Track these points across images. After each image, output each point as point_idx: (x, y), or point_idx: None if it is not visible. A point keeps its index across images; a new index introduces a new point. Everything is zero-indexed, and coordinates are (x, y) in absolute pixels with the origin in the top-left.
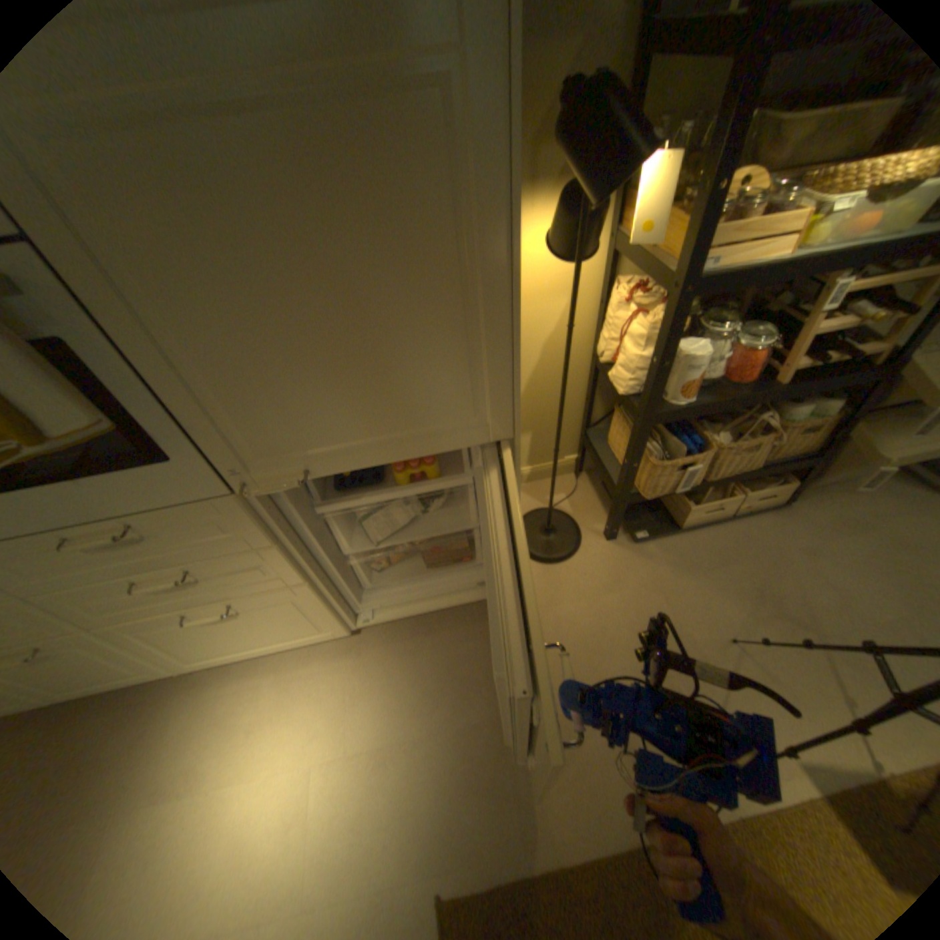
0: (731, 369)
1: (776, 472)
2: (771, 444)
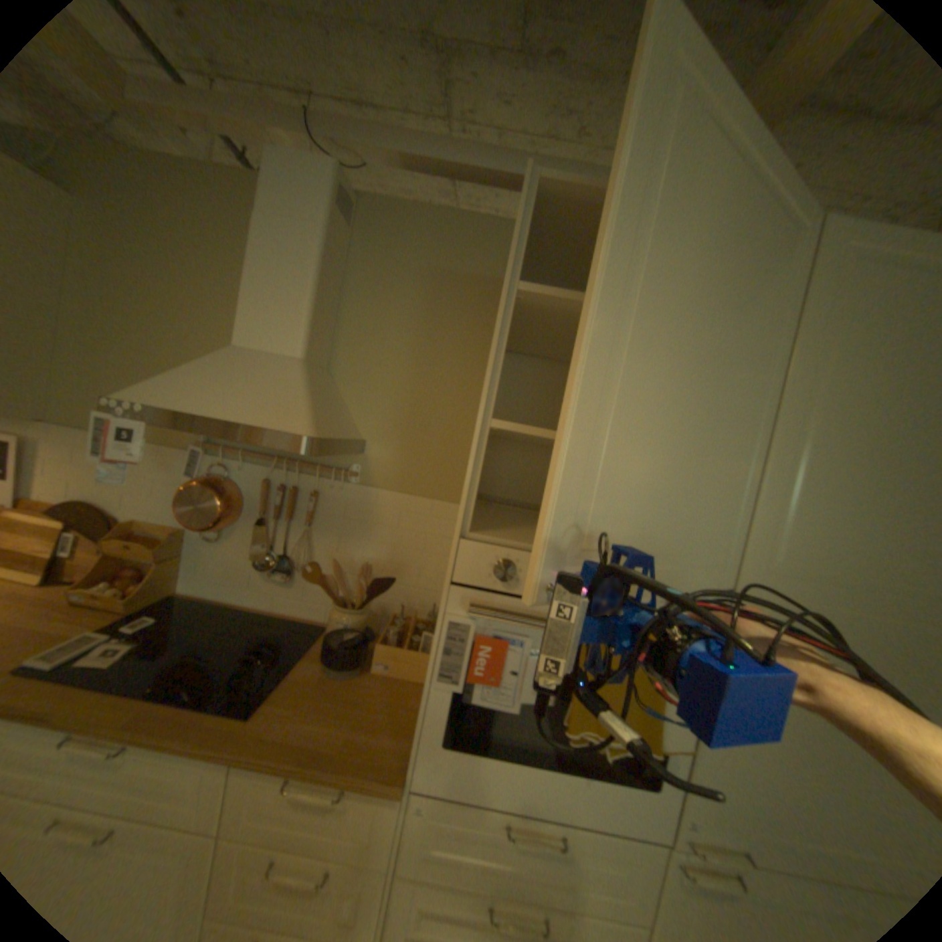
0: None
1: None
2: None
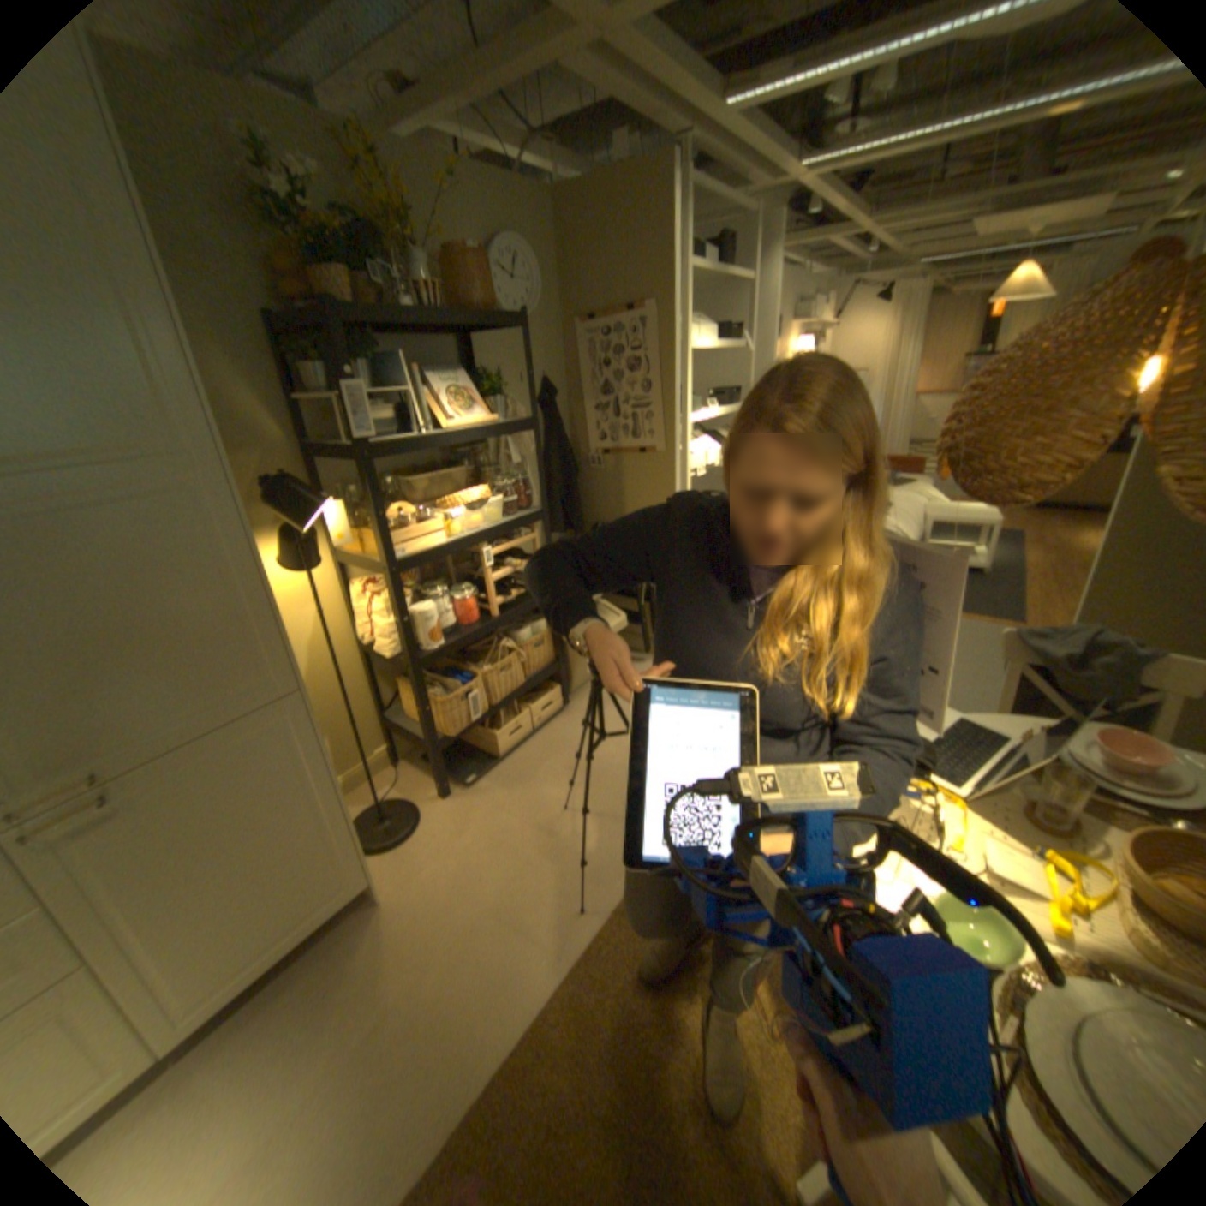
0: (459, 618)
1: (538, 683)
2: (520, 663)
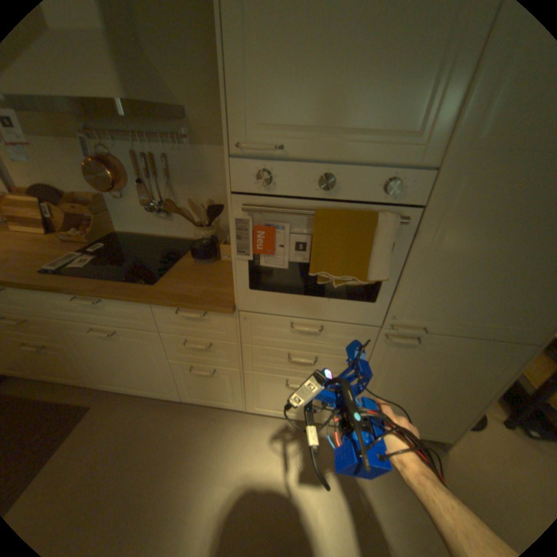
0: None
1: None
2: None
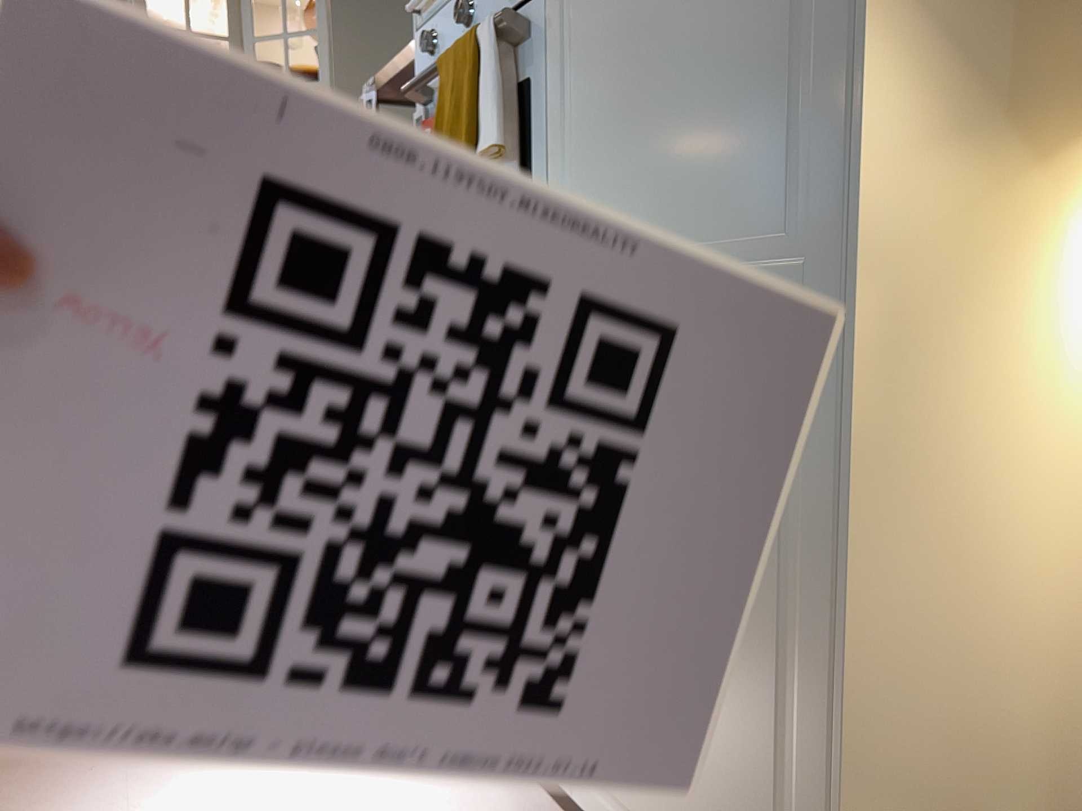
0: None
1: None
2: None
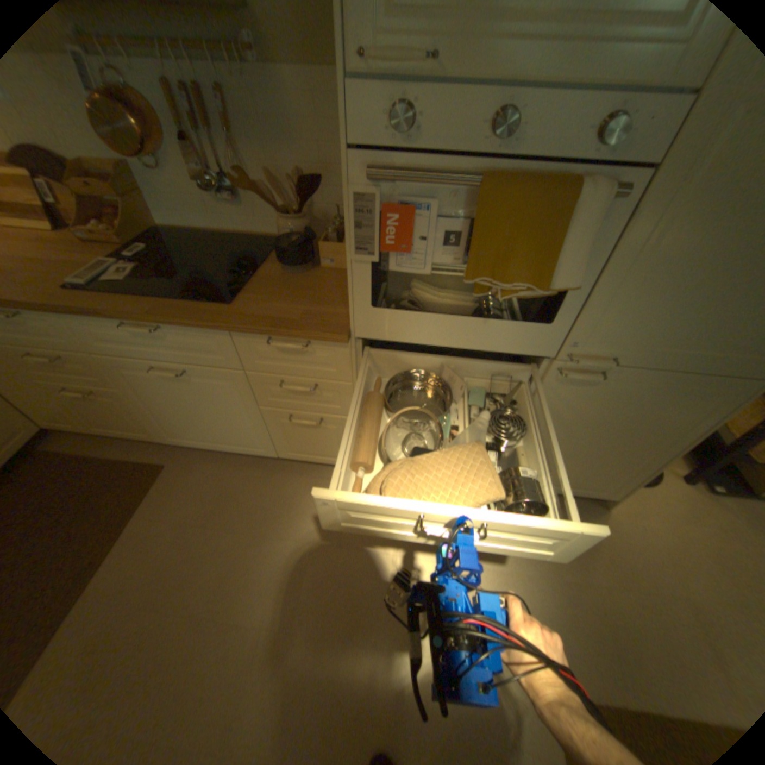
0: None
1: None
2: None
